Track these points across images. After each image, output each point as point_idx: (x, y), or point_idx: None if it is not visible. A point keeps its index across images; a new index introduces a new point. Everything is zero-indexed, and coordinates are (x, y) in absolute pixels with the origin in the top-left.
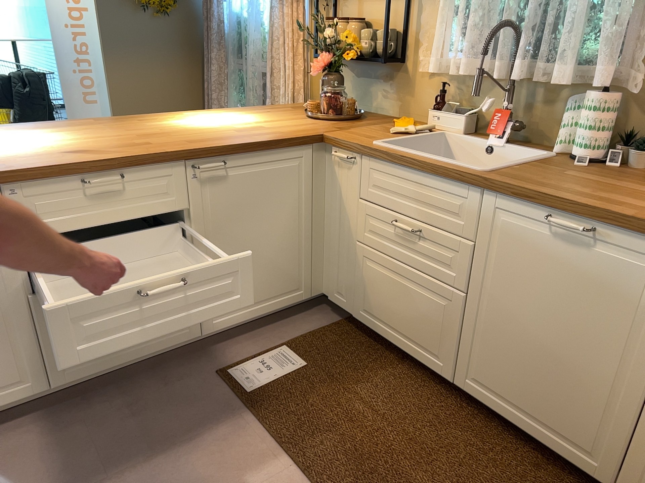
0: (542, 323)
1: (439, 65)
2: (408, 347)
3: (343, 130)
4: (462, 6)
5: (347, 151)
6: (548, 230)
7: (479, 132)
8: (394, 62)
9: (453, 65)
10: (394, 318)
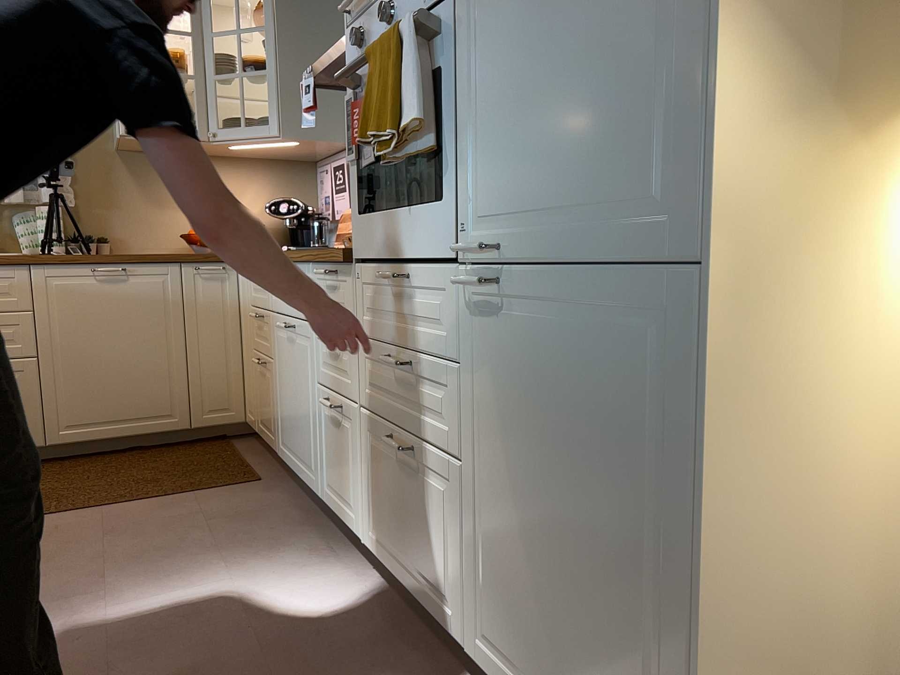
0: (111, 345)
1: None
2: None
3: None
4: None
5: None
6: (94, 279)
7: None
8: None
9: None
10: None
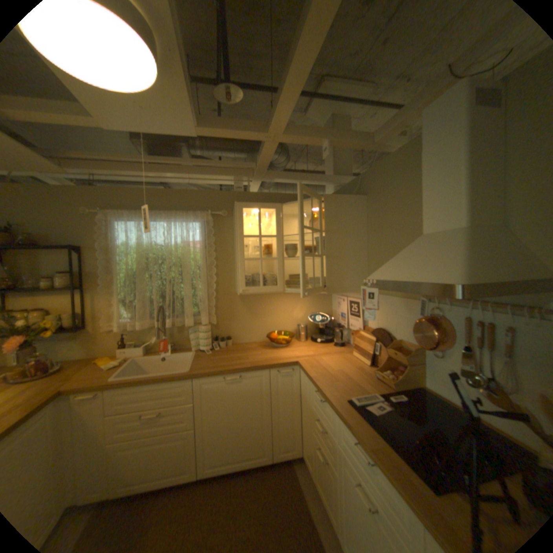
0: (232, 420)
1: (120, 326)
2: (163, 484)
3: (67, 381)
4: (125, 298)
5: (87, 393)
6: (224, 383)
7: (148, 352)
8: (76, 328)
9: (126, 324)
10: (148, 474)
